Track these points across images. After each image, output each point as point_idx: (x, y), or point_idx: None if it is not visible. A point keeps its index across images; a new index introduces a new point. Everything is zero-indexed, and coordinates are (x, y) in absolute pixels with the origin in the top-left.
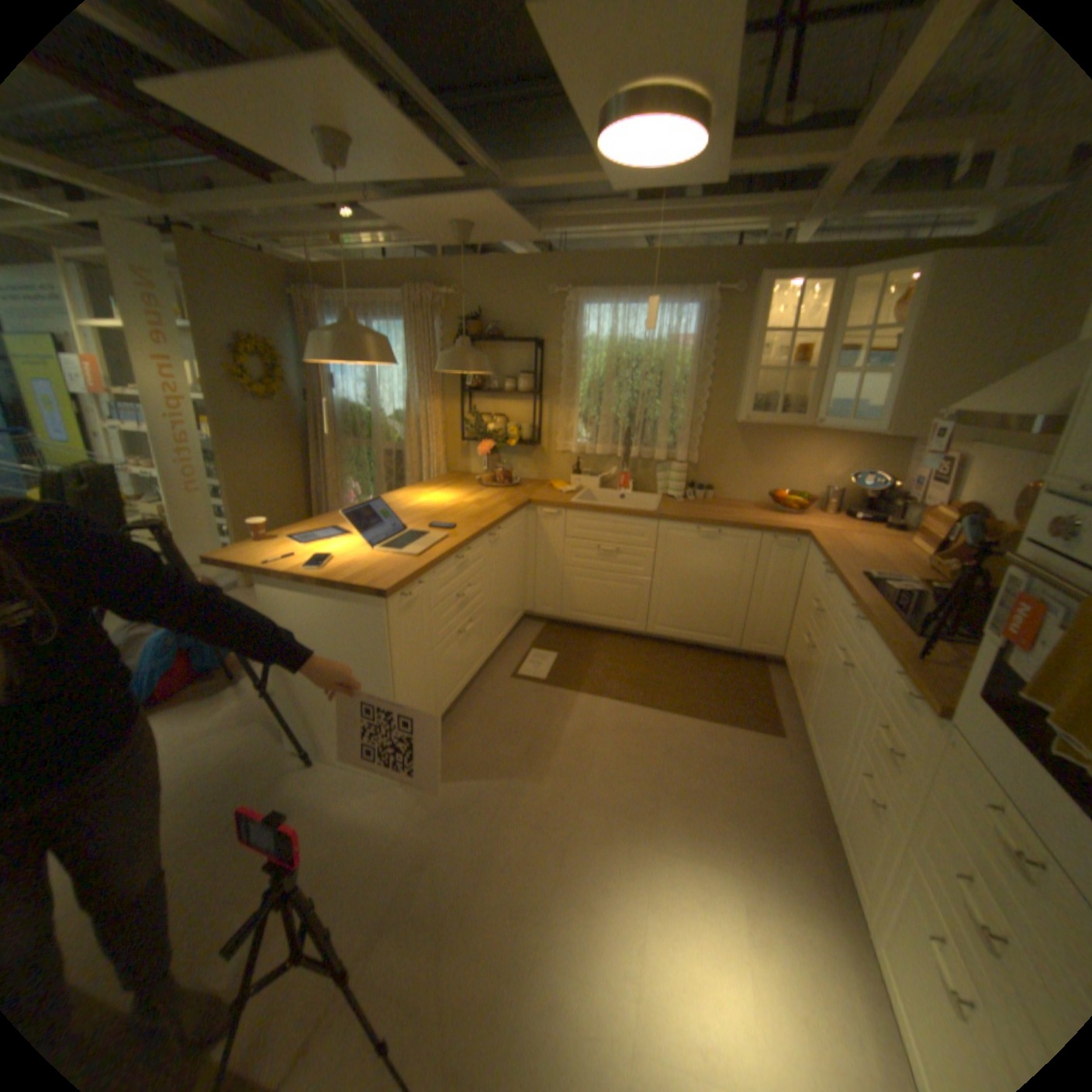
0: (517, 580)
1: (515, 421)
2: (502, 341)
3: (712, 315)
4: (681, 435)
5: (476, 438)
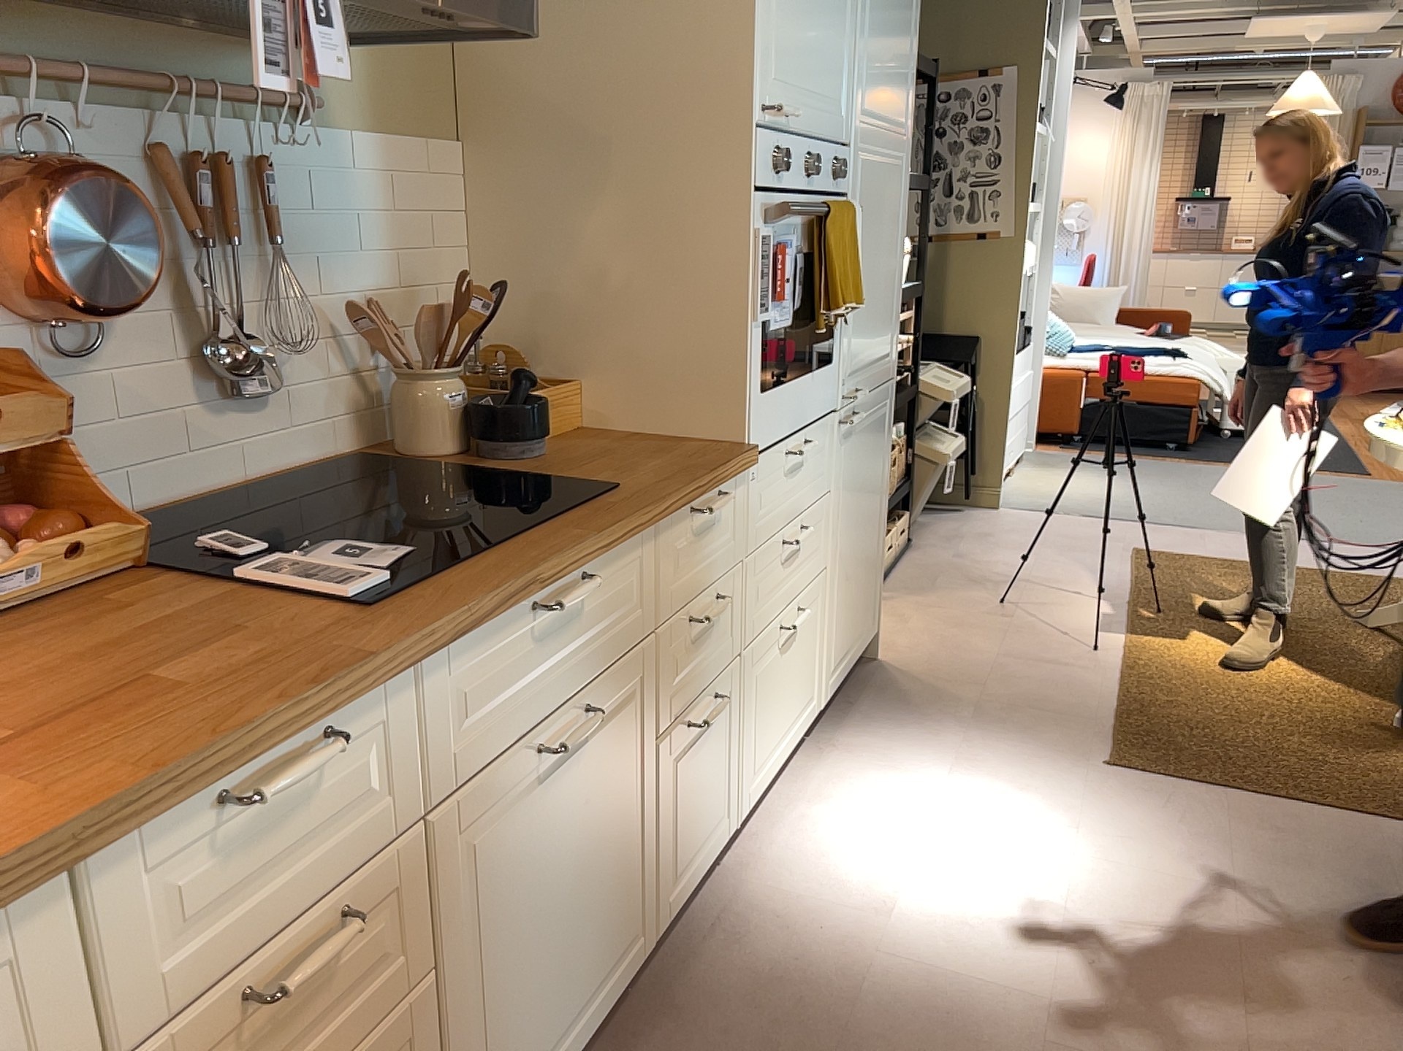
0: None
1: None
2: None
3: None
4: None
5: None
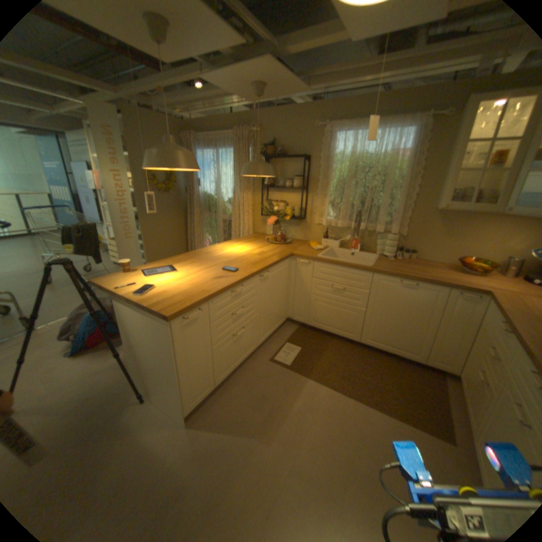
0: (282, 300)
1: (292, 204)
2: (286, 157)
3: (426, 132)
4: (396, 215)
5: (268, 214)
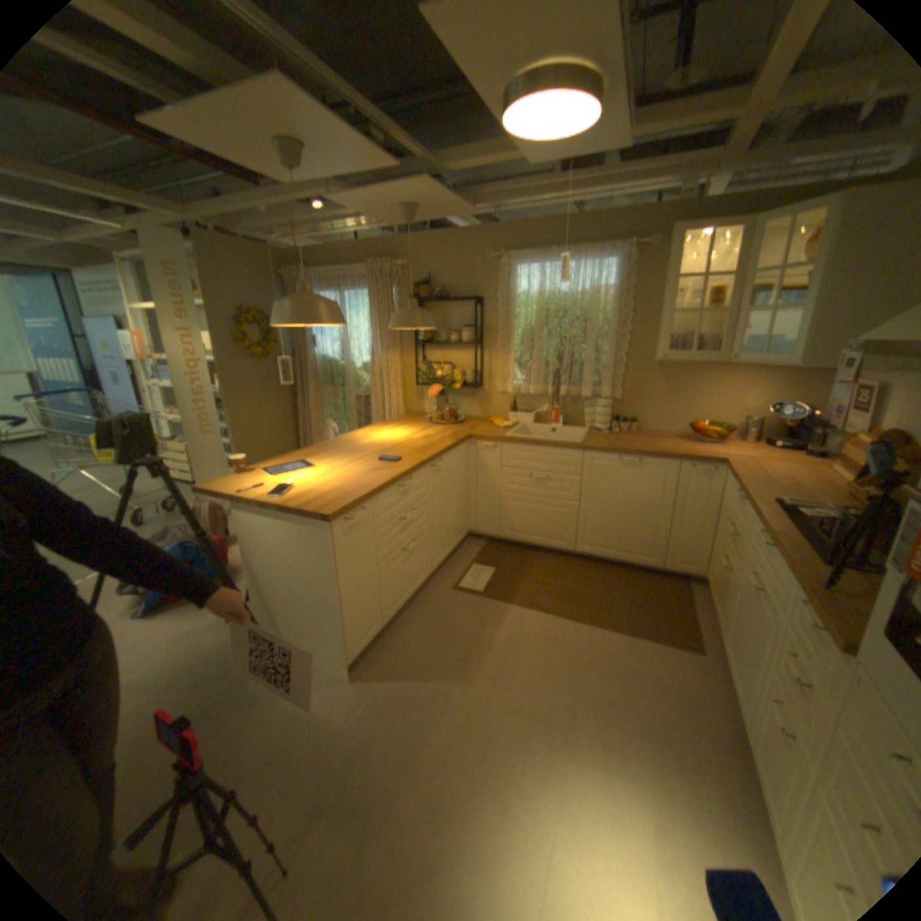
0: (460, 504)
1: (461, 367)
2: (448, 300)
3: (631, 266)
4: (606, 374)
5: (428, 383)
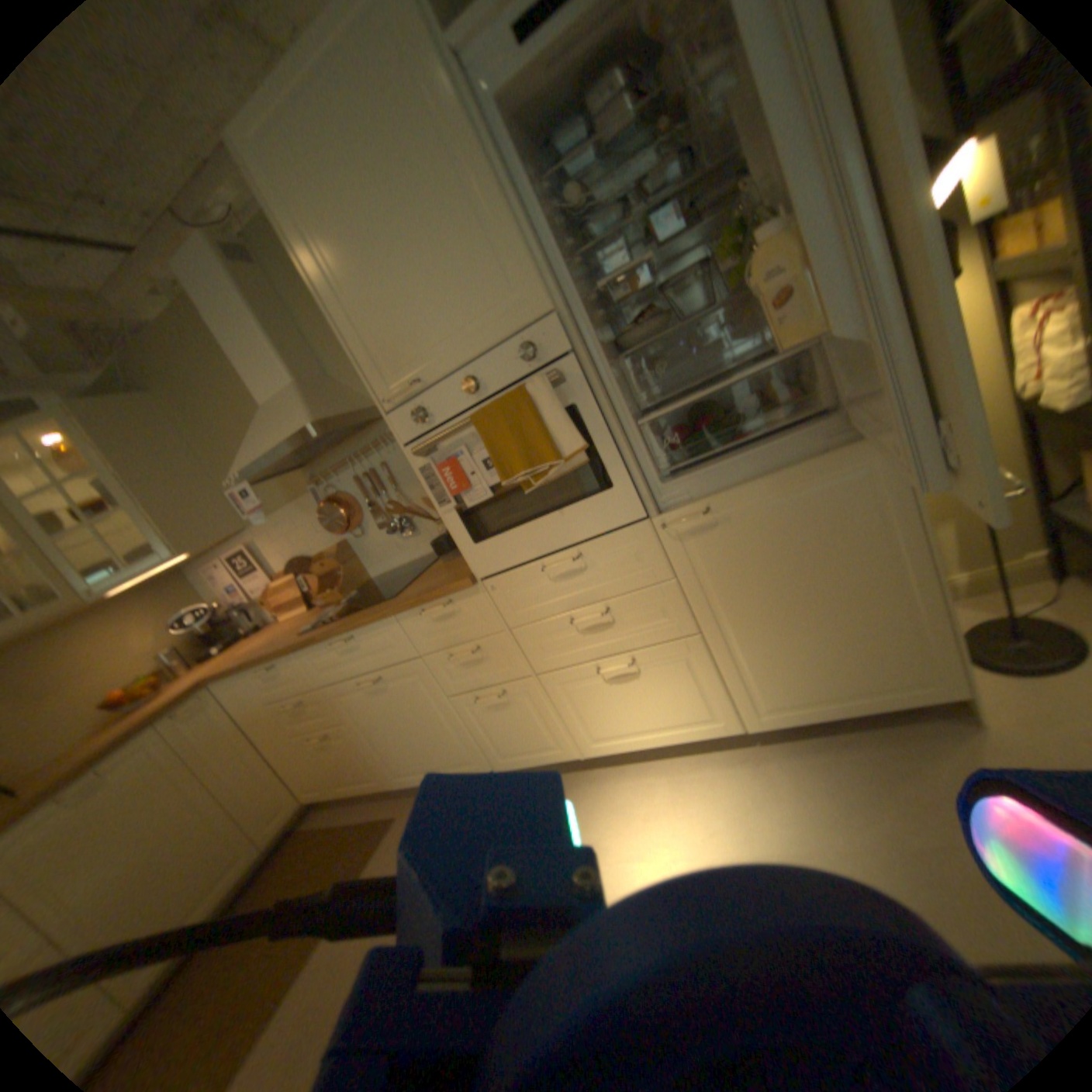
0: None
1: None
2: None
3: None
4: None
5: None
